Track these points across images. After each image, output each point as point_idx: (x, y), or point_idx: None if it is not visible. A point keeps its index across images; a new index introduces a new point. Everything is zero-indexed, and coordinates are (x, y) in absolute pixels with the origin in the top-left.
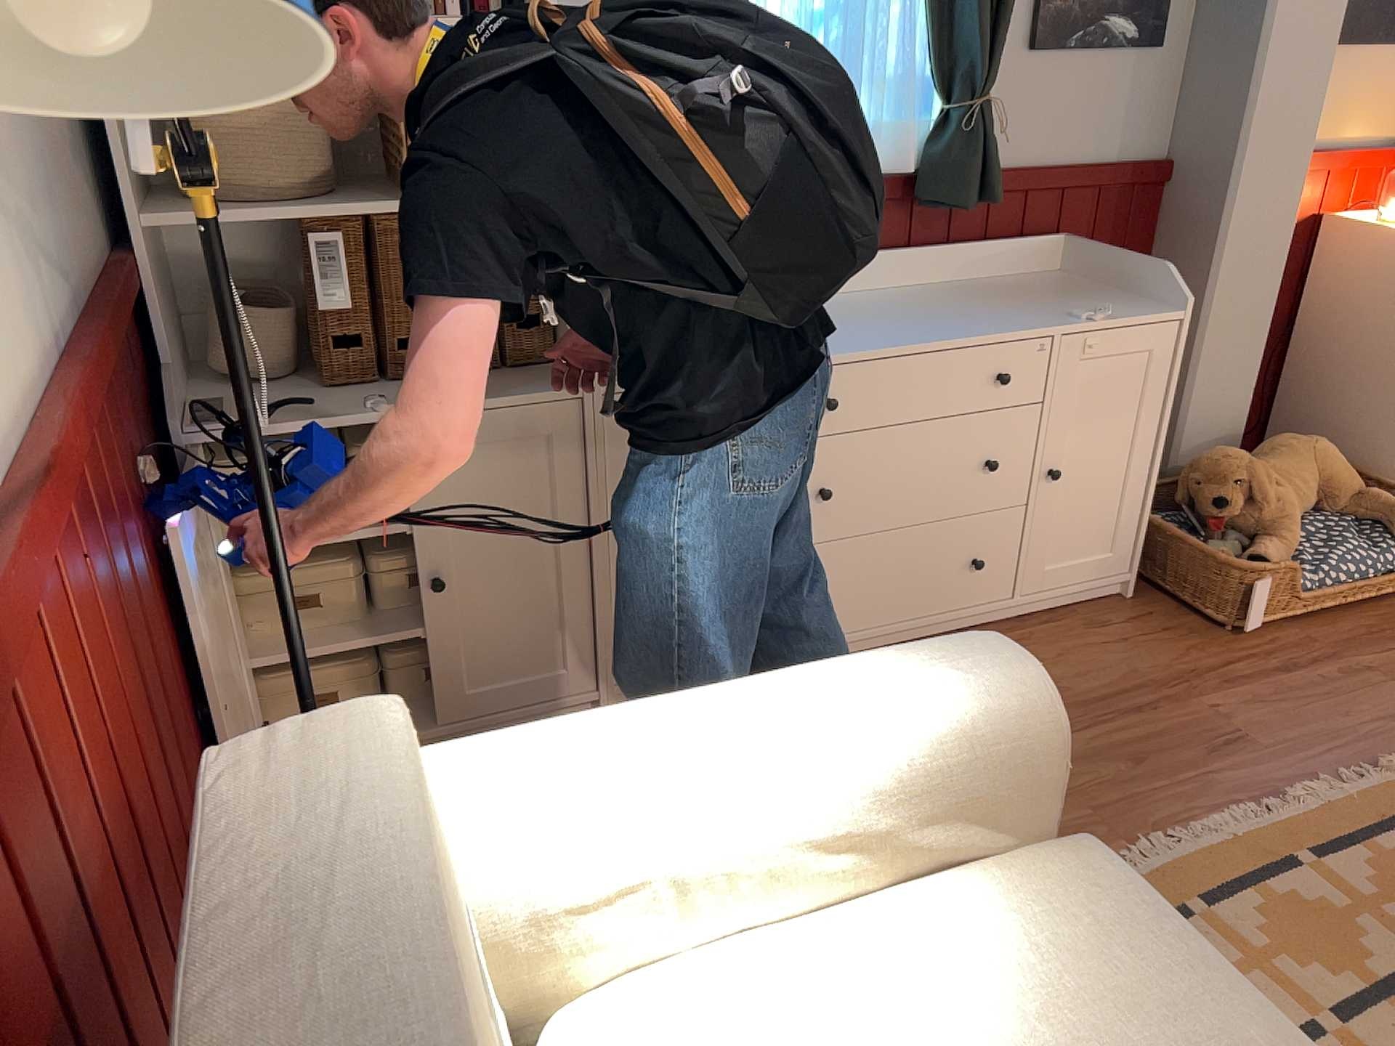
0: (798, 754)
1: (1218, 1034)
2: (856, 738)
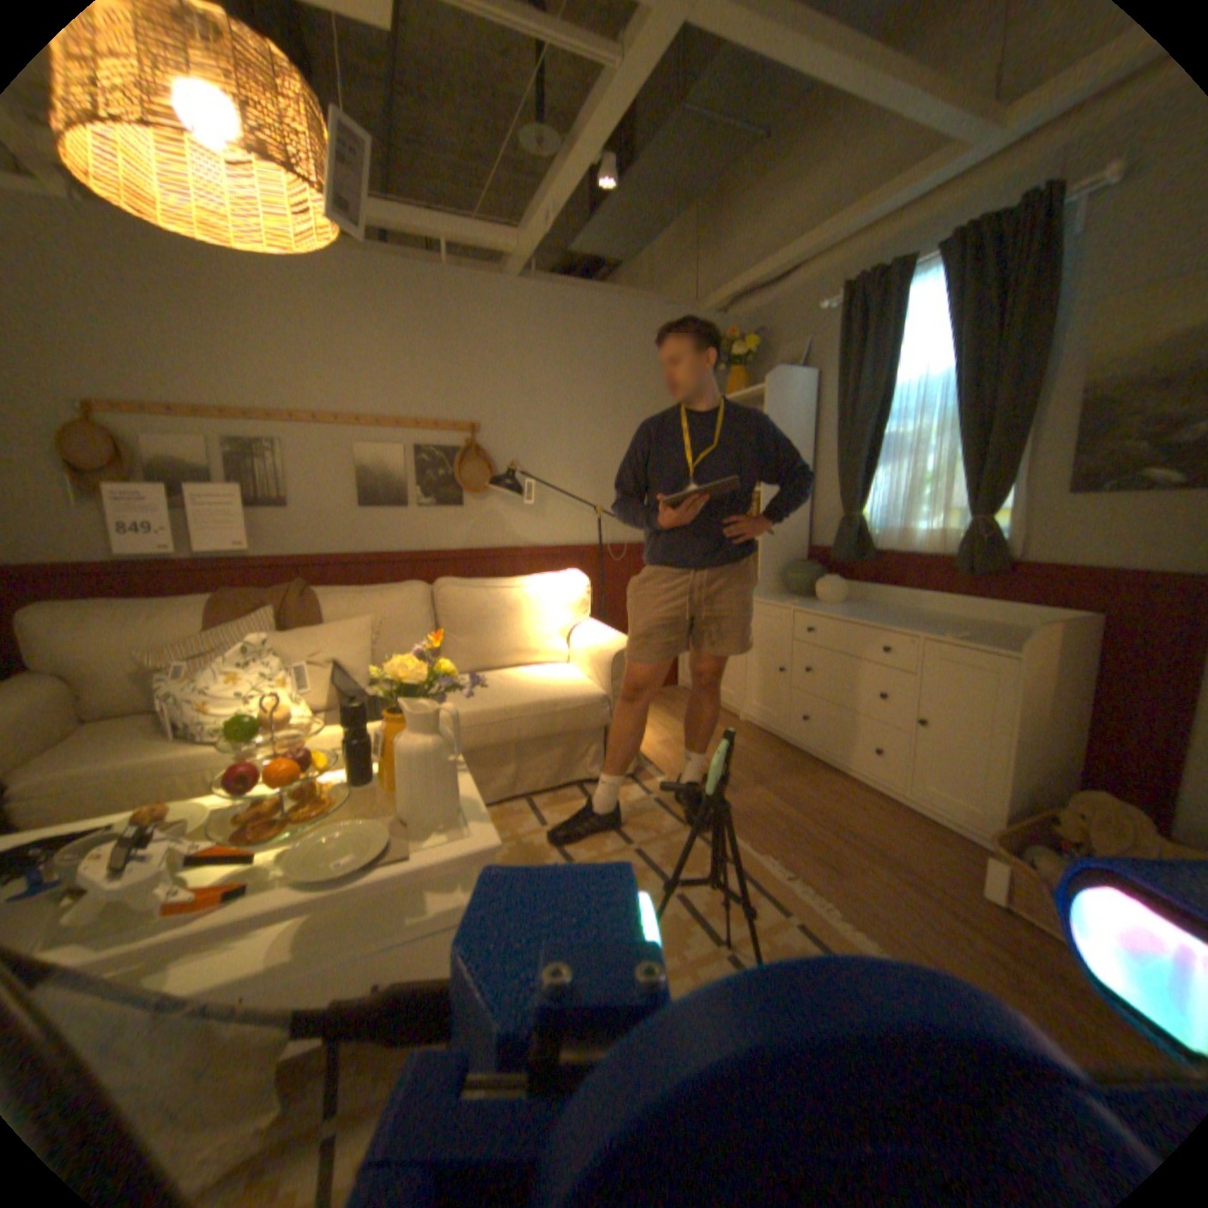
0: (590, 635)
1: (538, 693)
2: (596, 638)
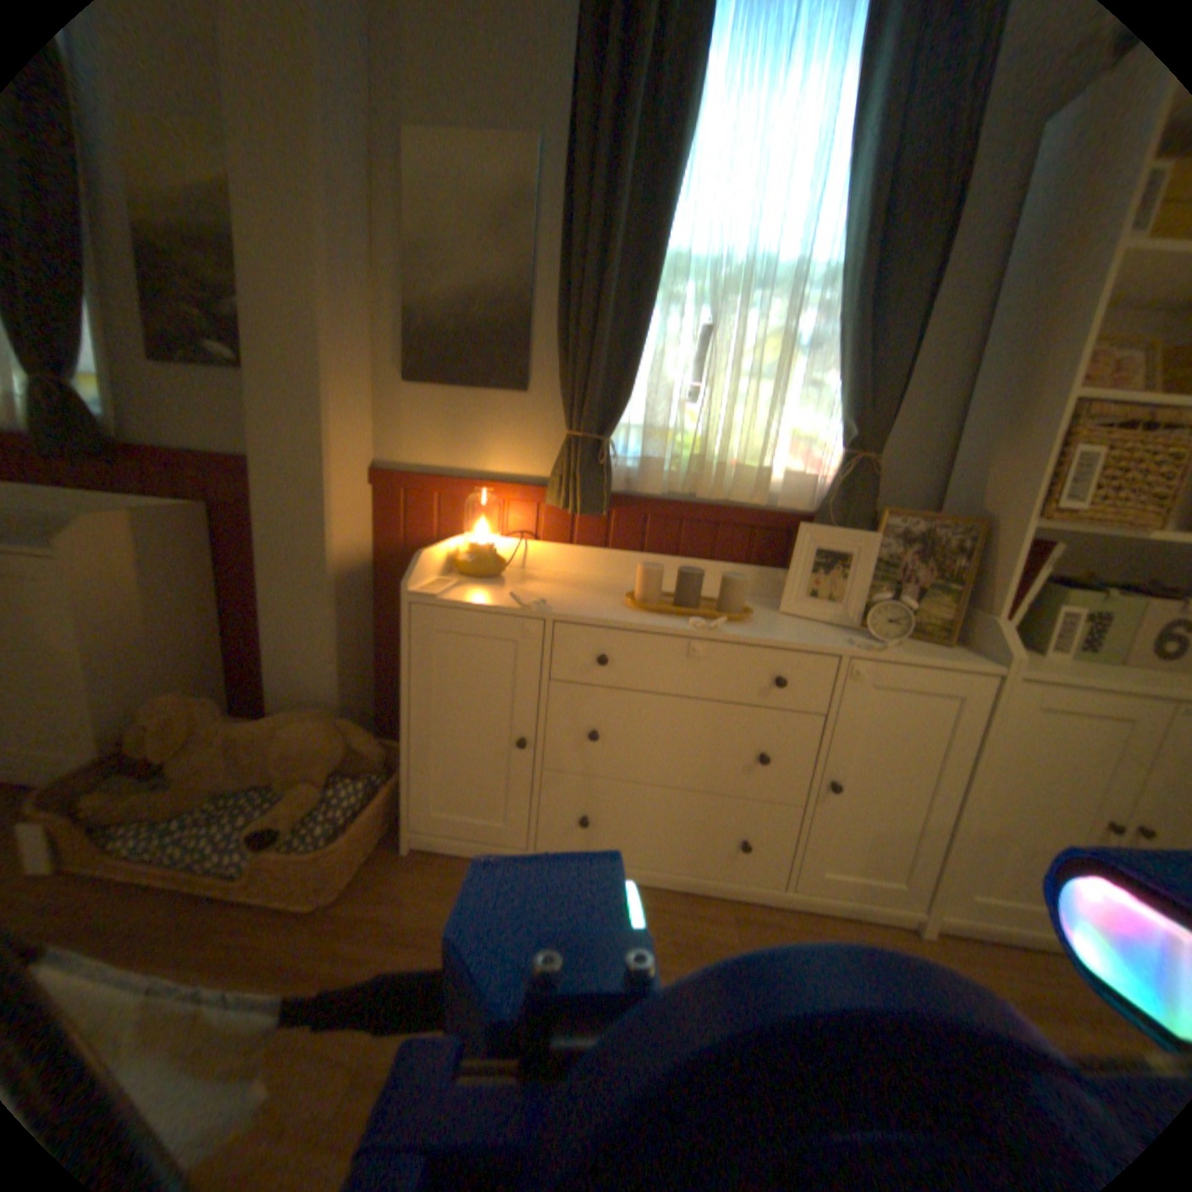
0: None
1: None
2: None
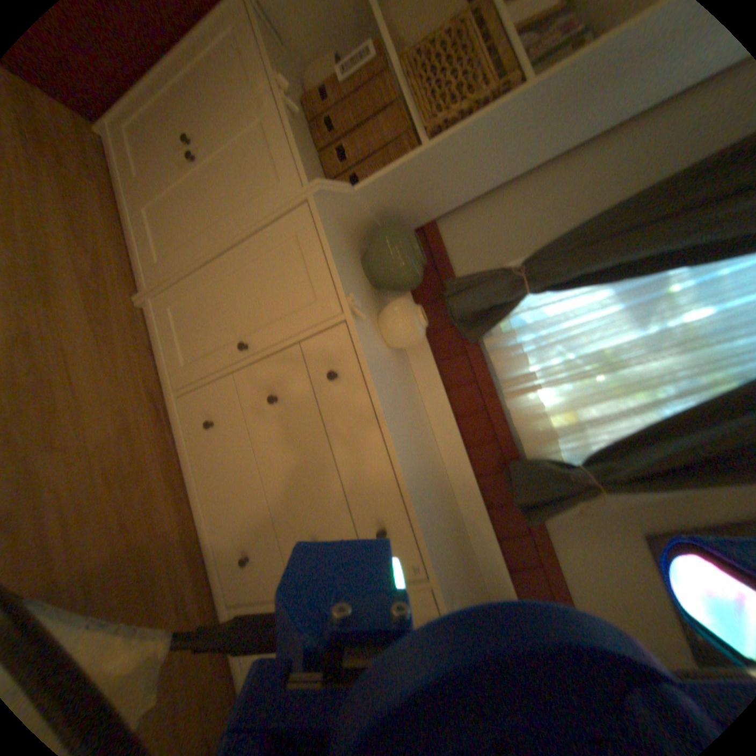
0: None
1: None
2: None
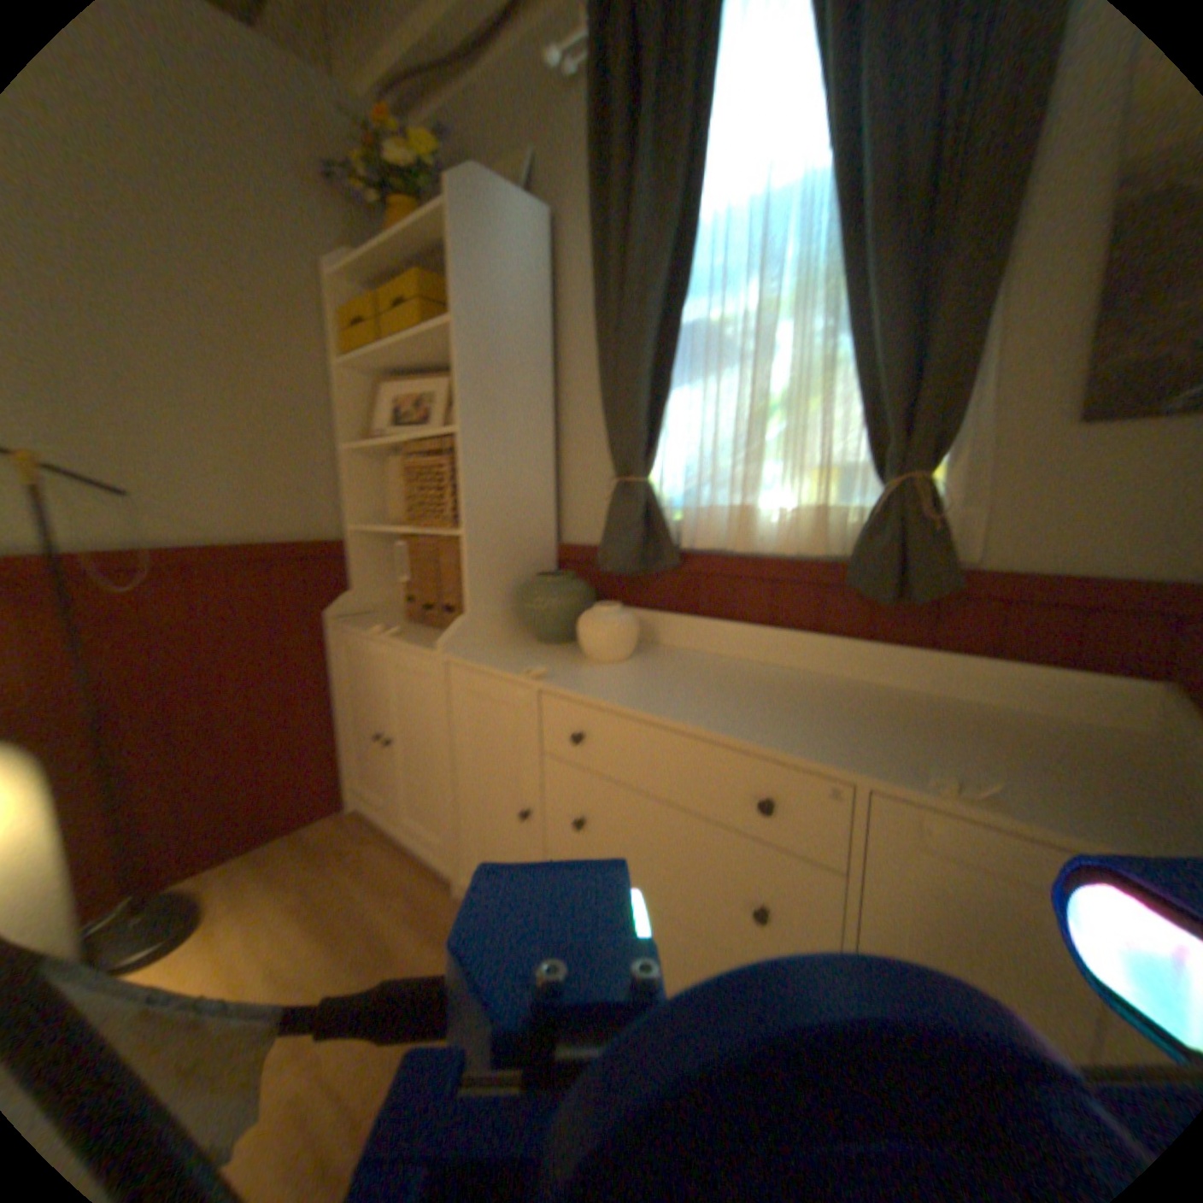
0: None
1: None
2: None
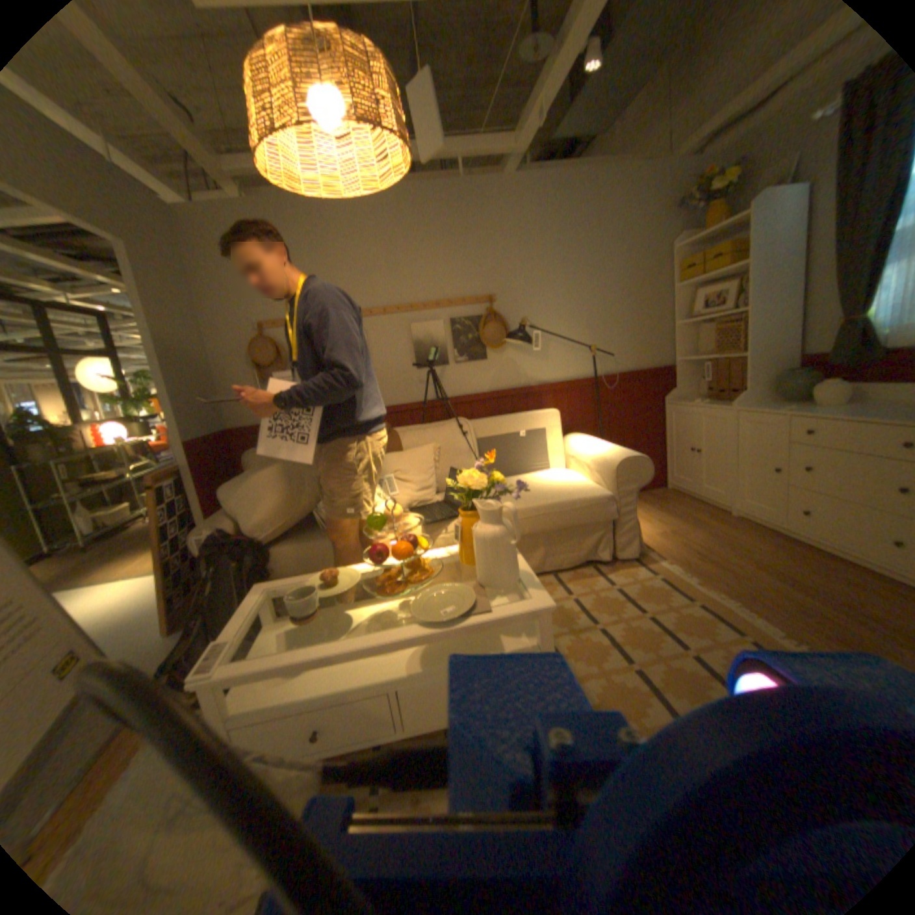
0: (594, 449)
1: (557, 495)
2: (599, 451)
